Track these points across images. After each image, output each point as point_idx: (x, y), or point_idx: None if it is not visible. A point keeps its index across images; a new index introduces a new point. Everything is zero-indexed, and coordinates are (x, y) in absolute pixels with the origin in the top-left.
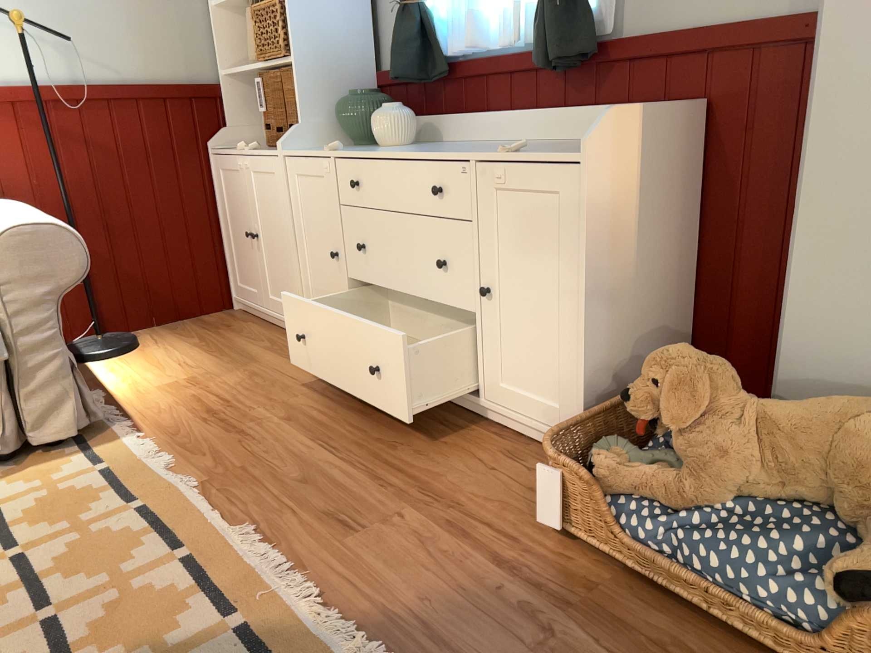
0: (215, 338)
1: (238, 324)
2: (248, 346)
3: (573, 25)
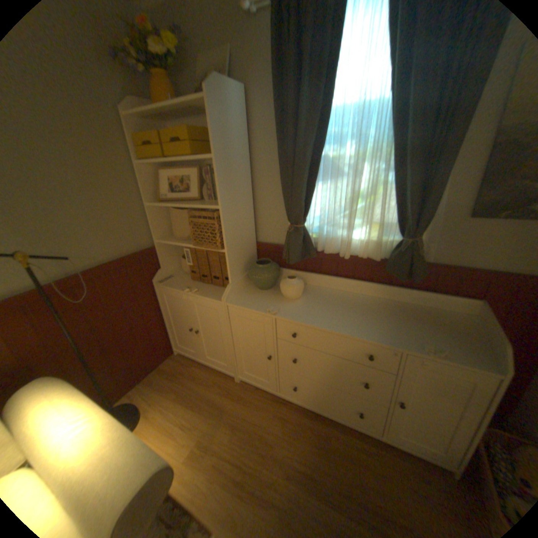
0: (183, 390)
1: (187, 371)
2: (208, 393)
3: (421, 260)
